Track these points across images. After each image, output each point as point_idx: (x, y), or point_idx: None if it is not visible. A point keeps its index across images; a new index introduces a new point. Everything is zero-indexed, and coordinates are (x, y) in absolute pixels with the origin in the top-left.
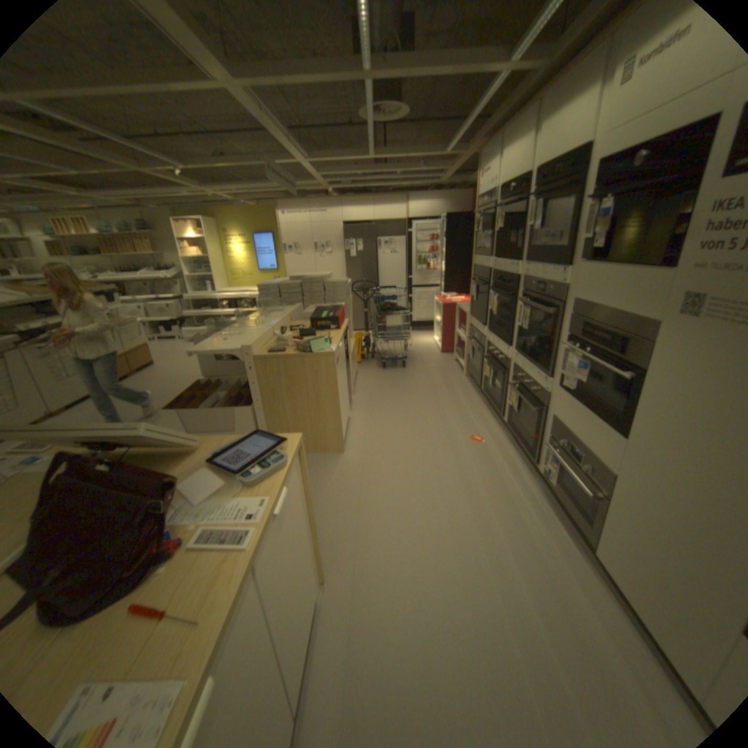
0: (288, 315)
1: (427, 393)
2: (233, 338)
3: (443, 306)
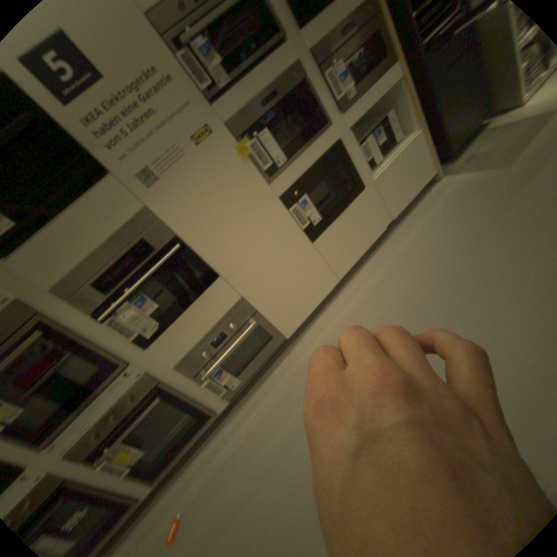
0: None
1: None
2: None
3: None
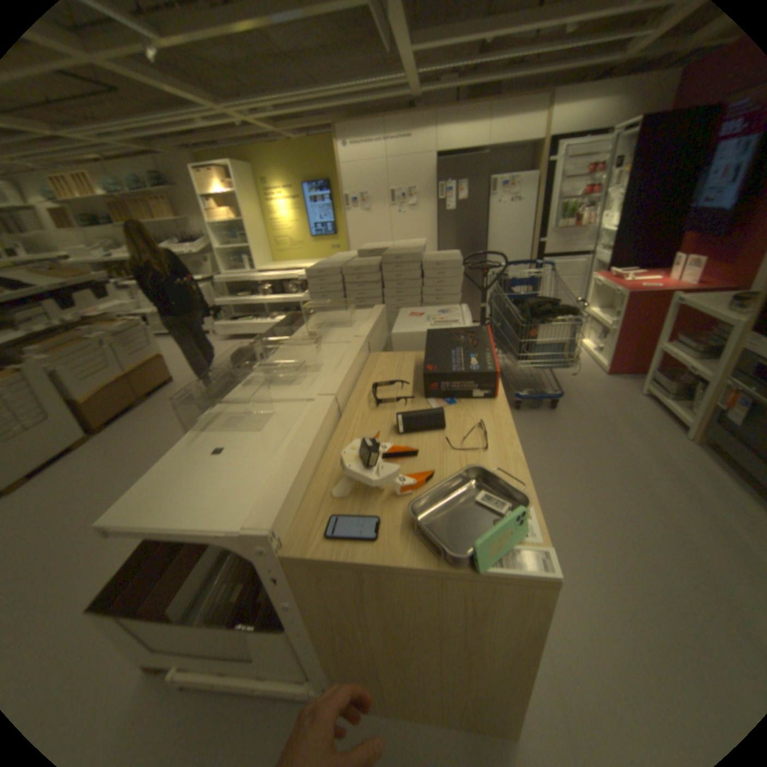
0: (365, 340)
1: (636, 488)
2: (243, 437)
3: (632, 295)
